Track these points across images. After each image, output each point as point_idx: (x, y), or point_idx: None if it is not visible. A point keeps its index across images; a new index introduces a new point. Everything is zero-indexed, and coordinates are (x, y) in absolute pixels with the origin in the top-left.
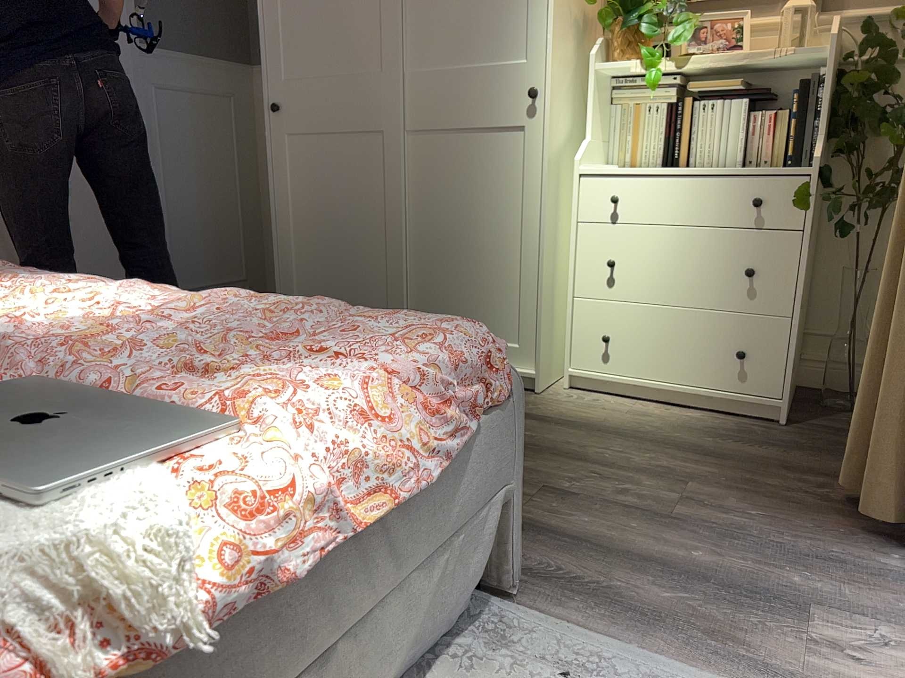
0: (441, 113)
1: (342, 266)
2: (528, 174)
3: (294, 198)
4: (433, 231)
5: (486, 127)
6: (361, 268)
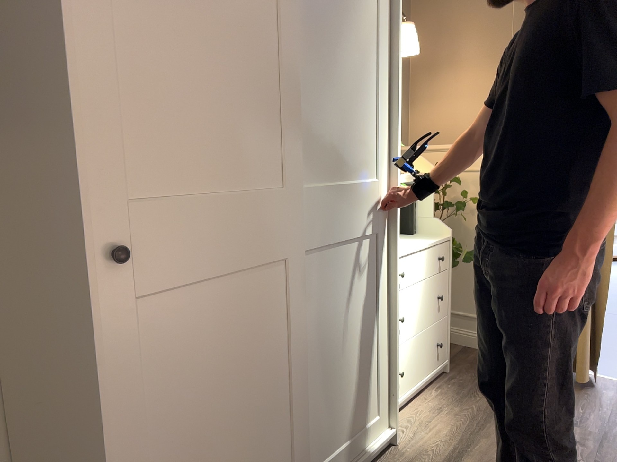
0: (329, 227)
1: (236, 461)
2: (382, 271)
3: (151, 403)
4: (322, 352)
5: (358, 236)
6: (262, 443)
